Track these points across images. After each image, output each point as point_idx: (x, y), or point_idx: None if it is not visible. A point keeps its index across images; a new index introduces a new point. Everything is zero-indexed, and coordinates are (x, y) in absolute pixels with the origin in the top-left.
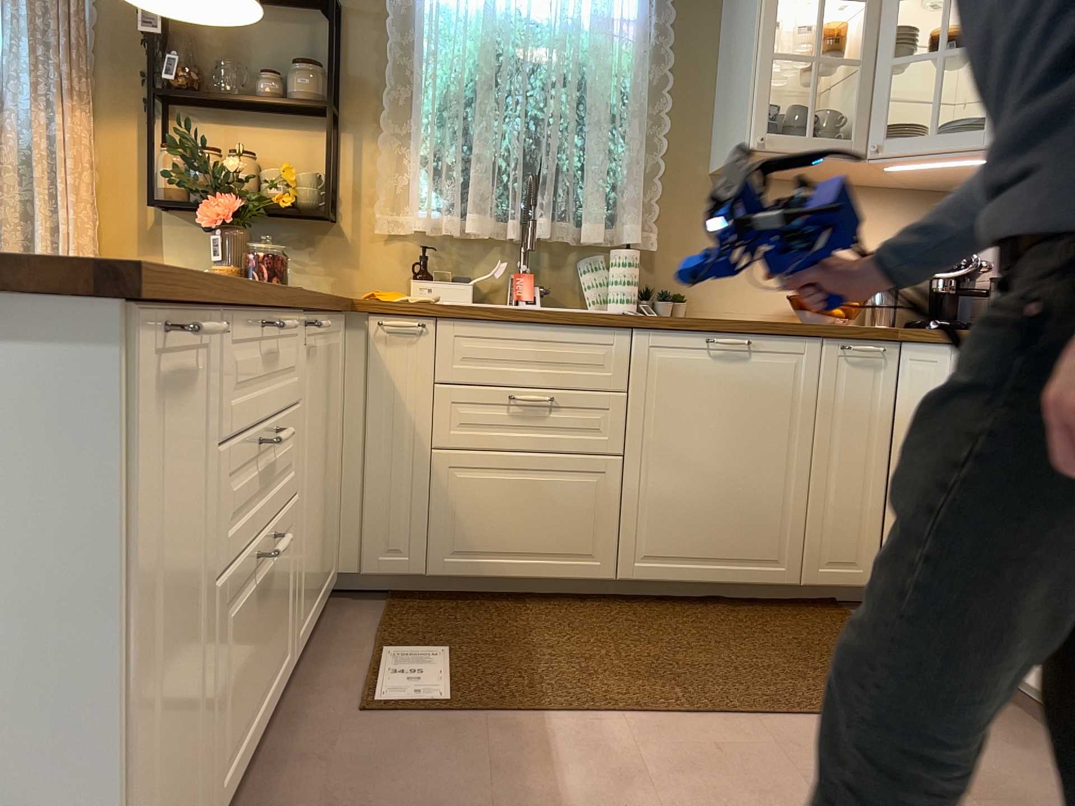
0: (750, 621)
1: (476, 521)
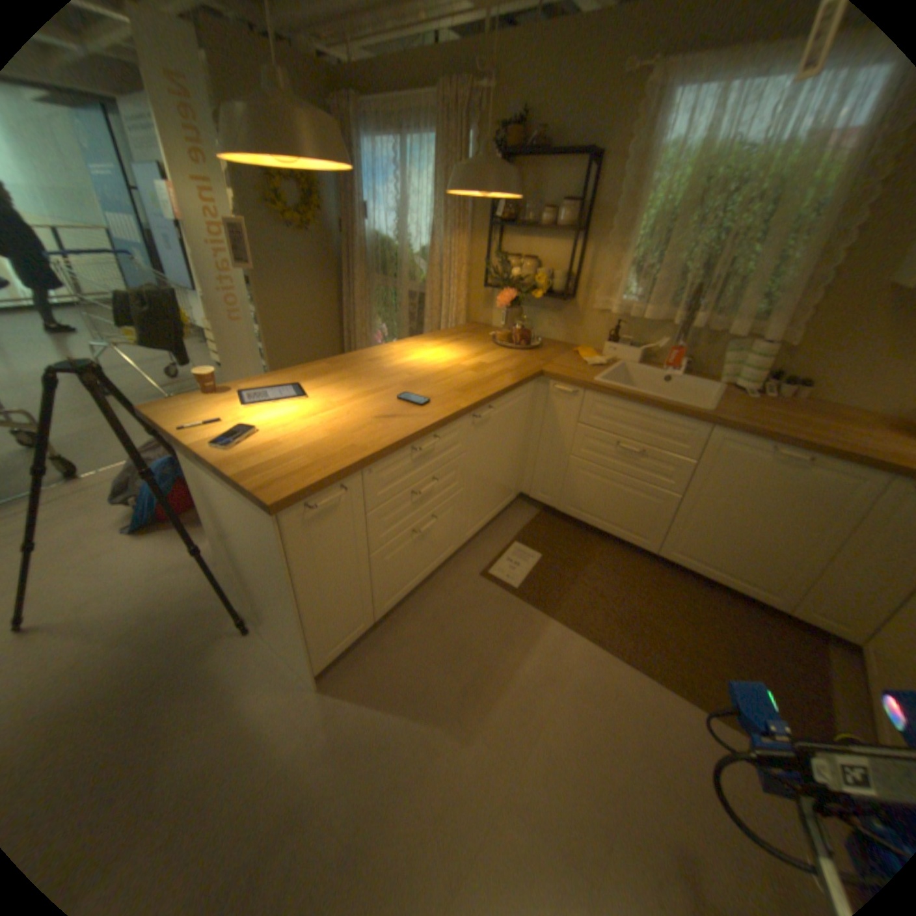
0: (735, 618)
1: (586, 497)
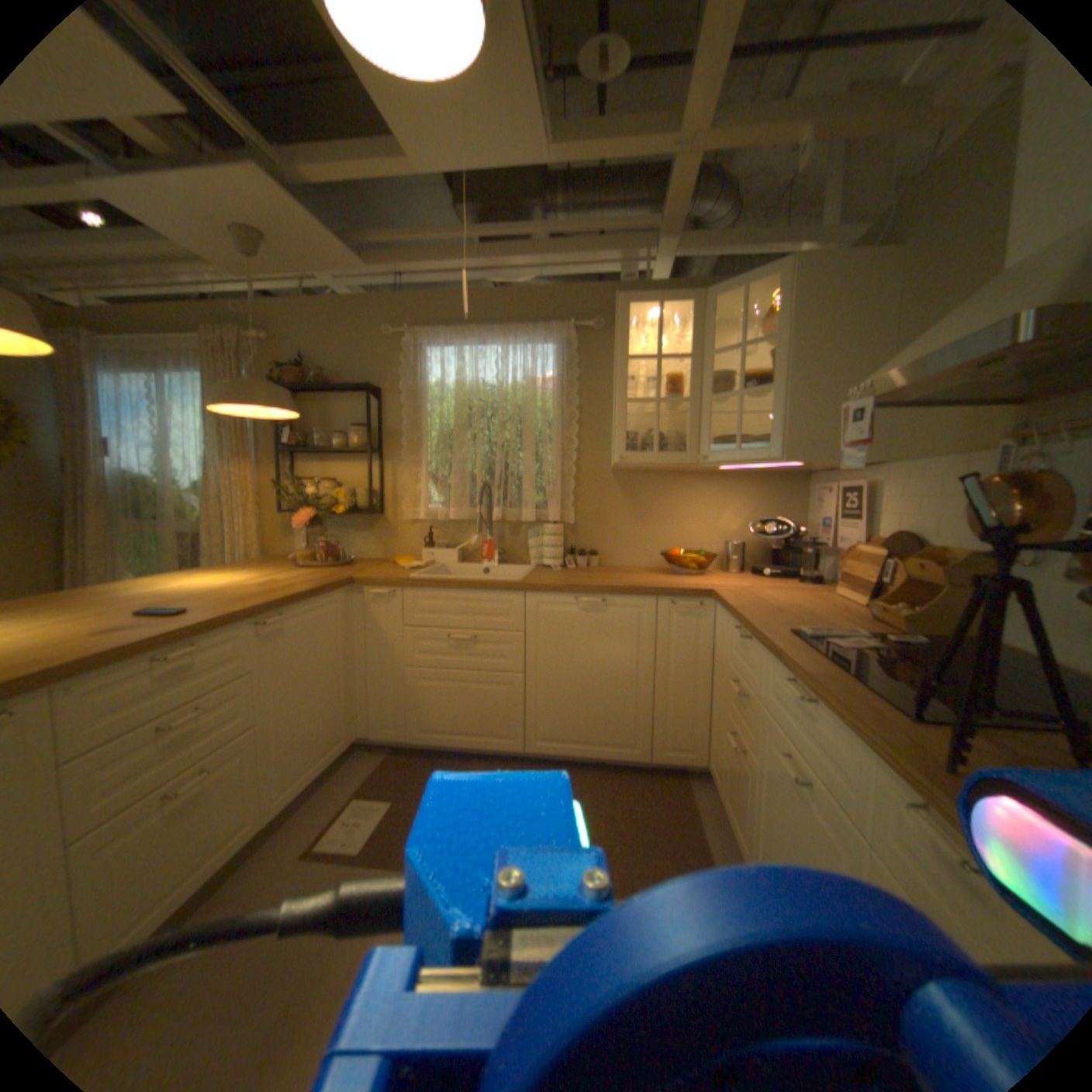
0: (608, 790)
1: (433, 712)
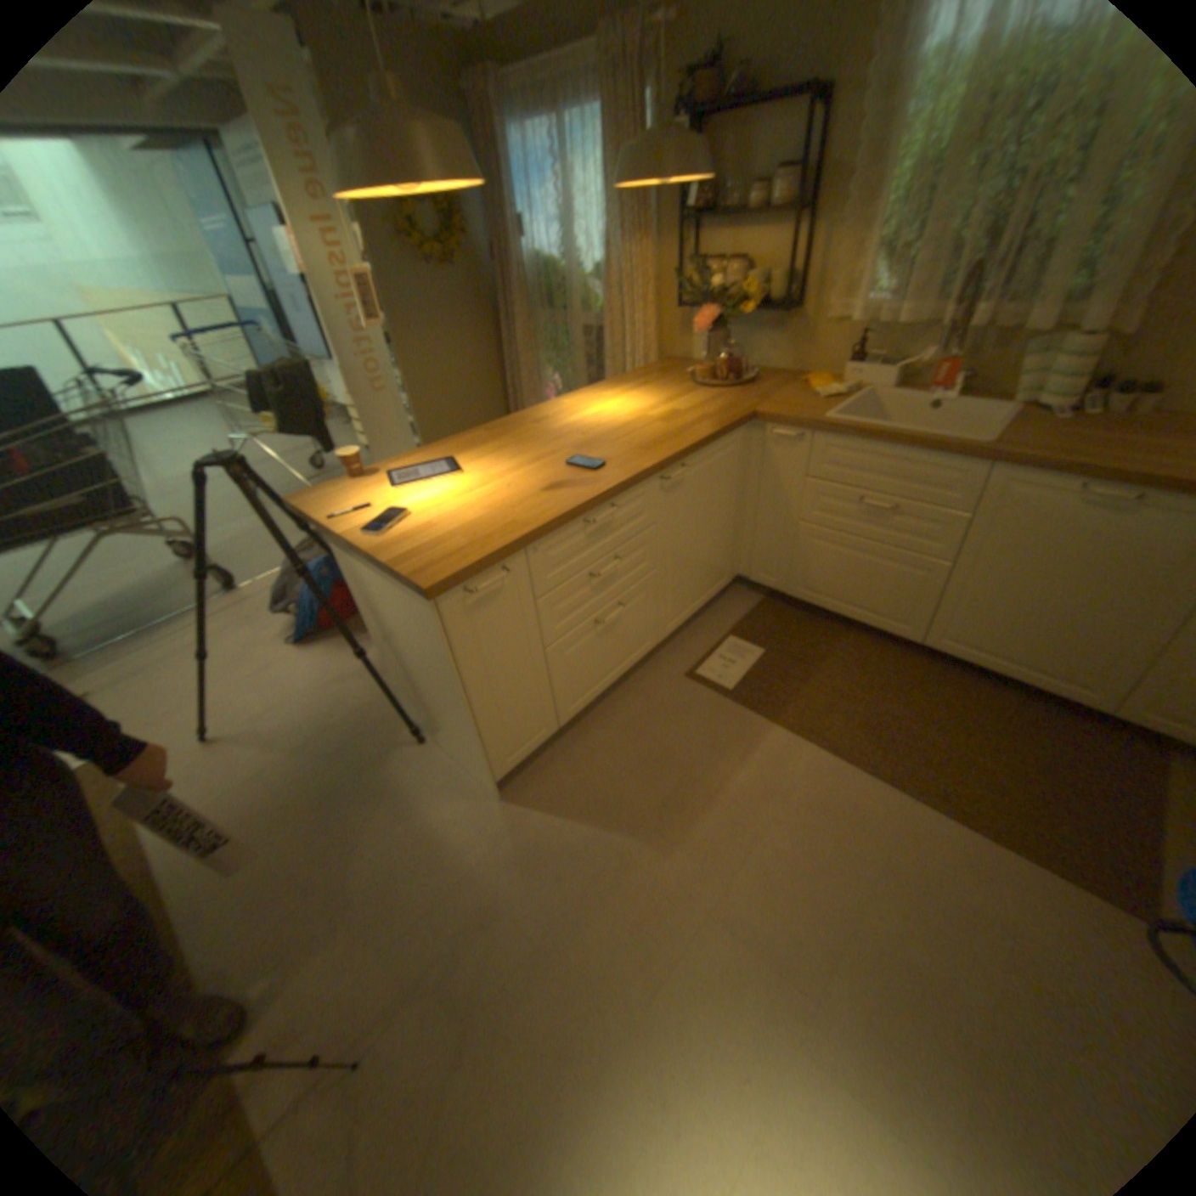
0: (1029, 721)
1: (822, 574)
